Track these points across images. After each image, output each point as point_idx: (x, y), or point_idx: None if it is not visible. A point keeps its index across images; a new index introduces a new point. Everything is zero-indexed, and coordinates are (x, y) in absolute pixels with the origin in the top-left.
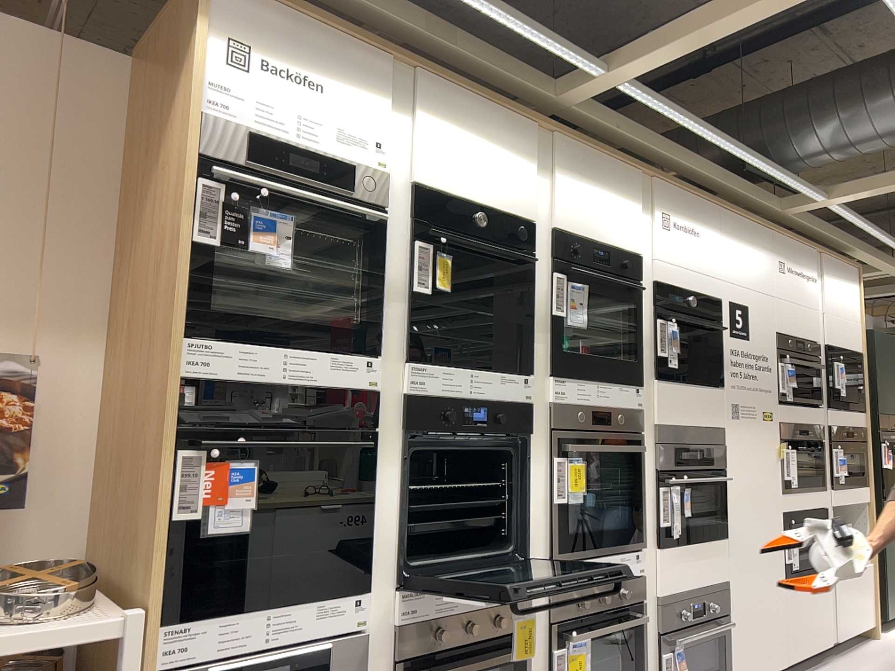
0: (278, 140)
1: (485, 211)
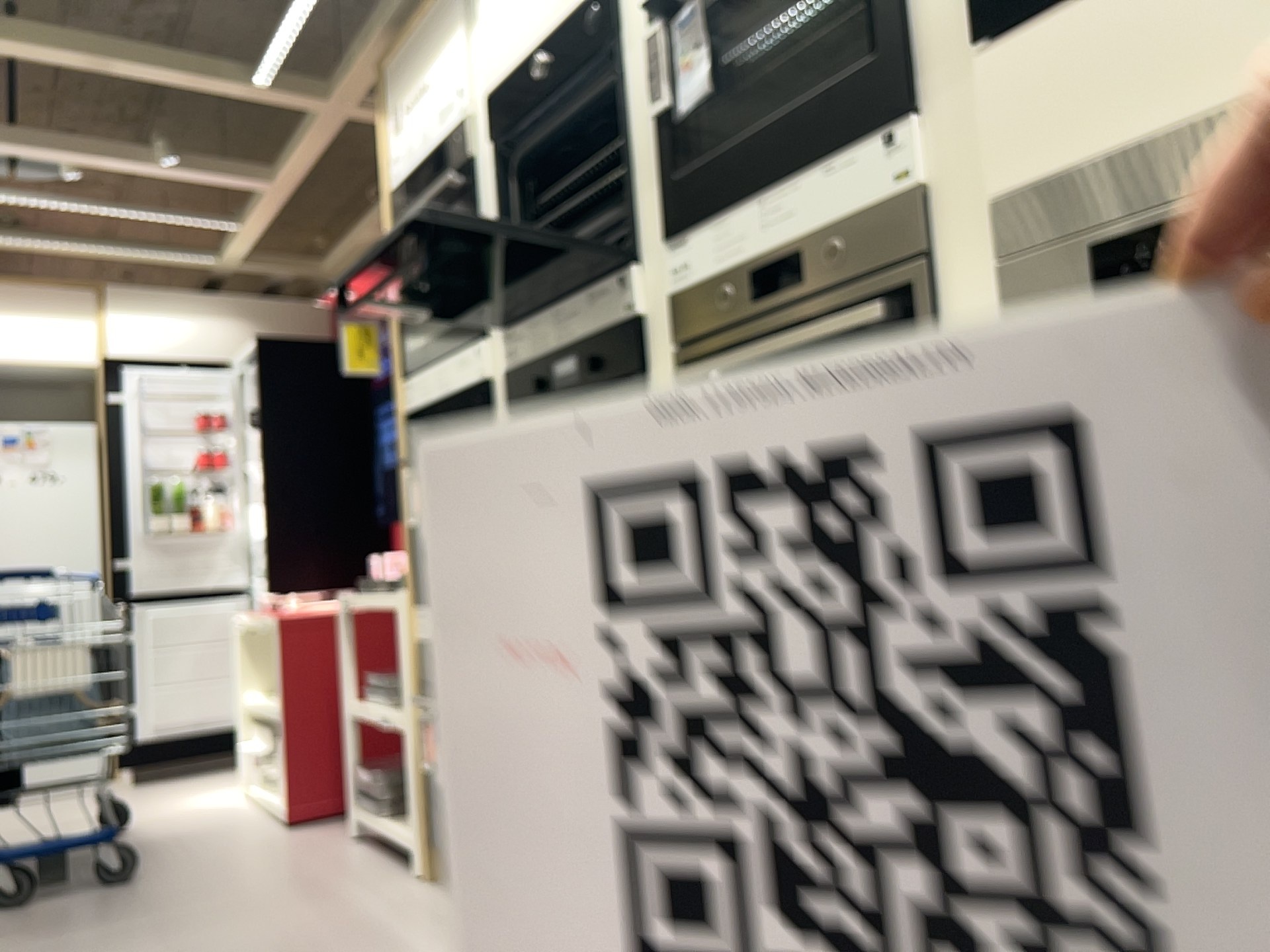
0: (409, 168)
1: (549, 33)
